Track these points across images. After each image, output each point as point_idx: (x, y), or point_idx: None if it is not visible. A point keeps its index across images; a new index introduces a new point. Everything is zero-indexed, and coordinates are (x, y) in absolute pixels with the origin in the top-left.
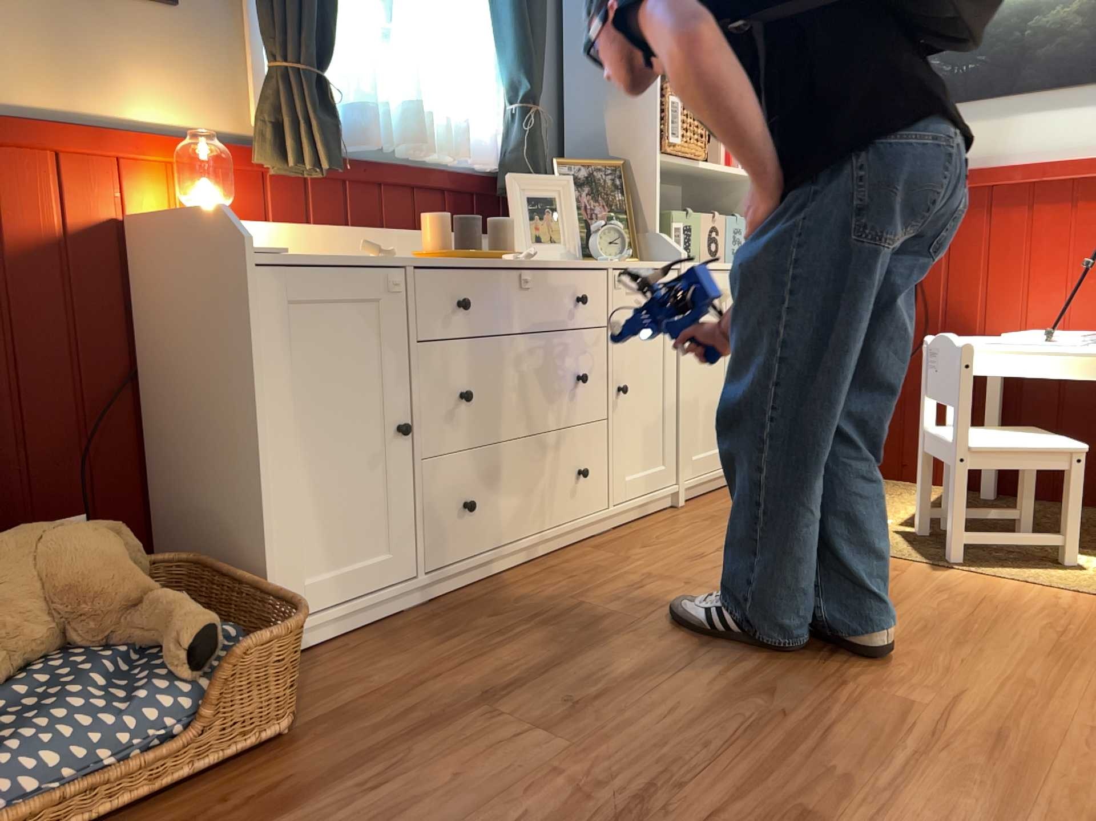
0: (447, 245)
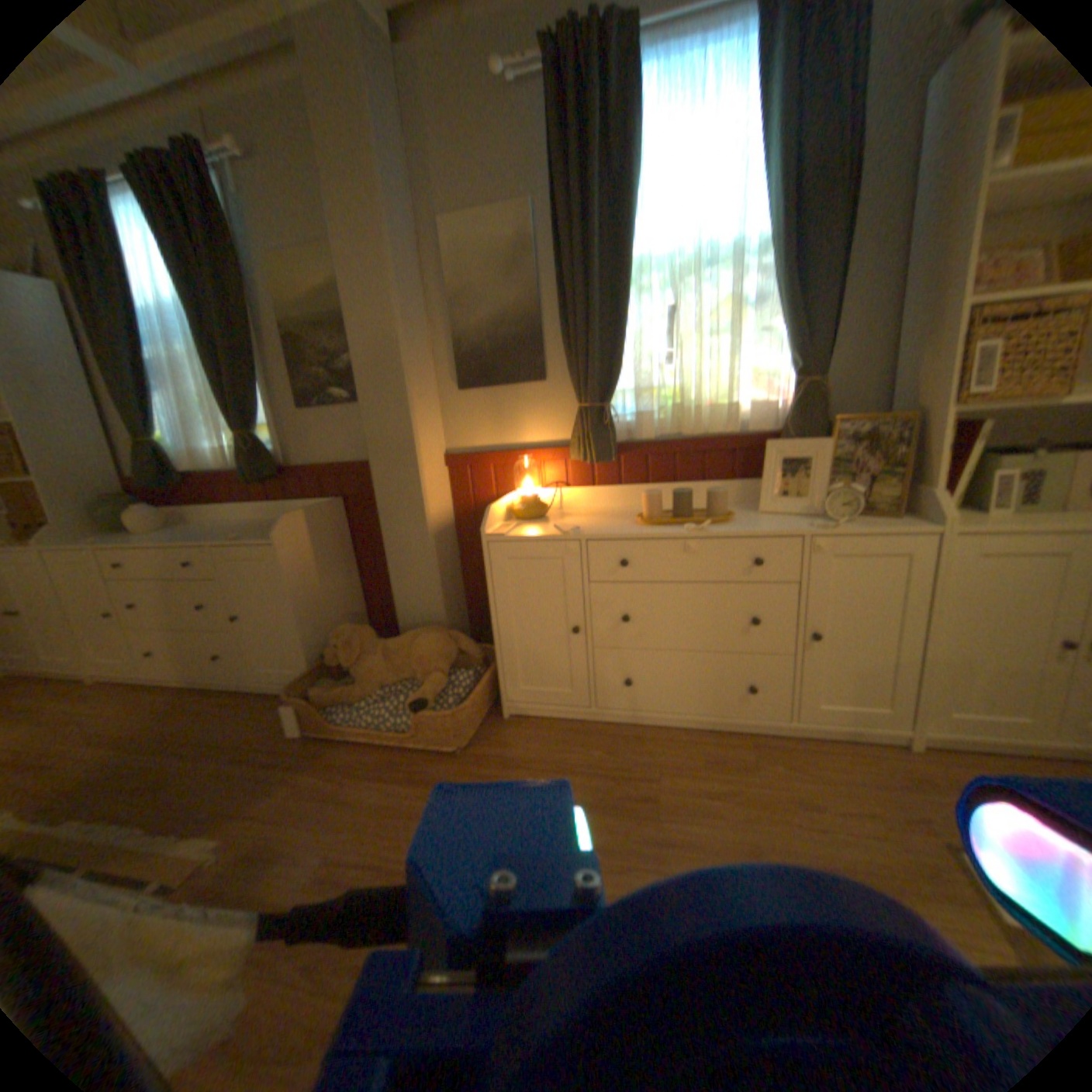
0: (655, 513)
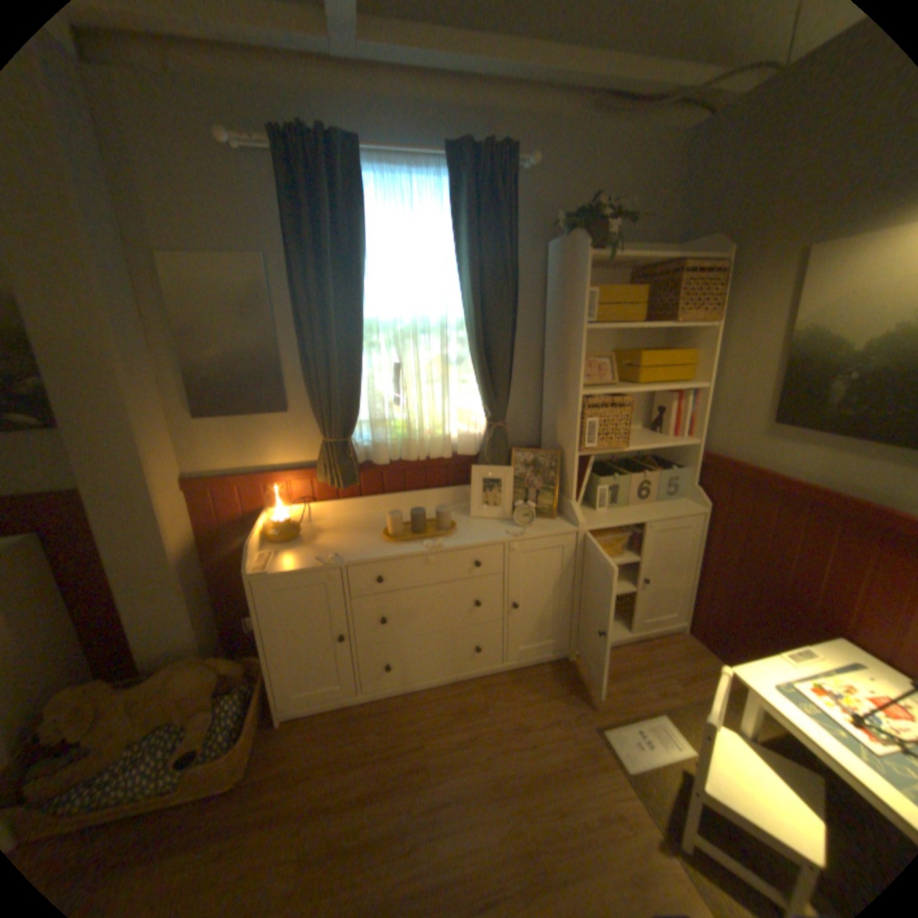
0: (398, 531)
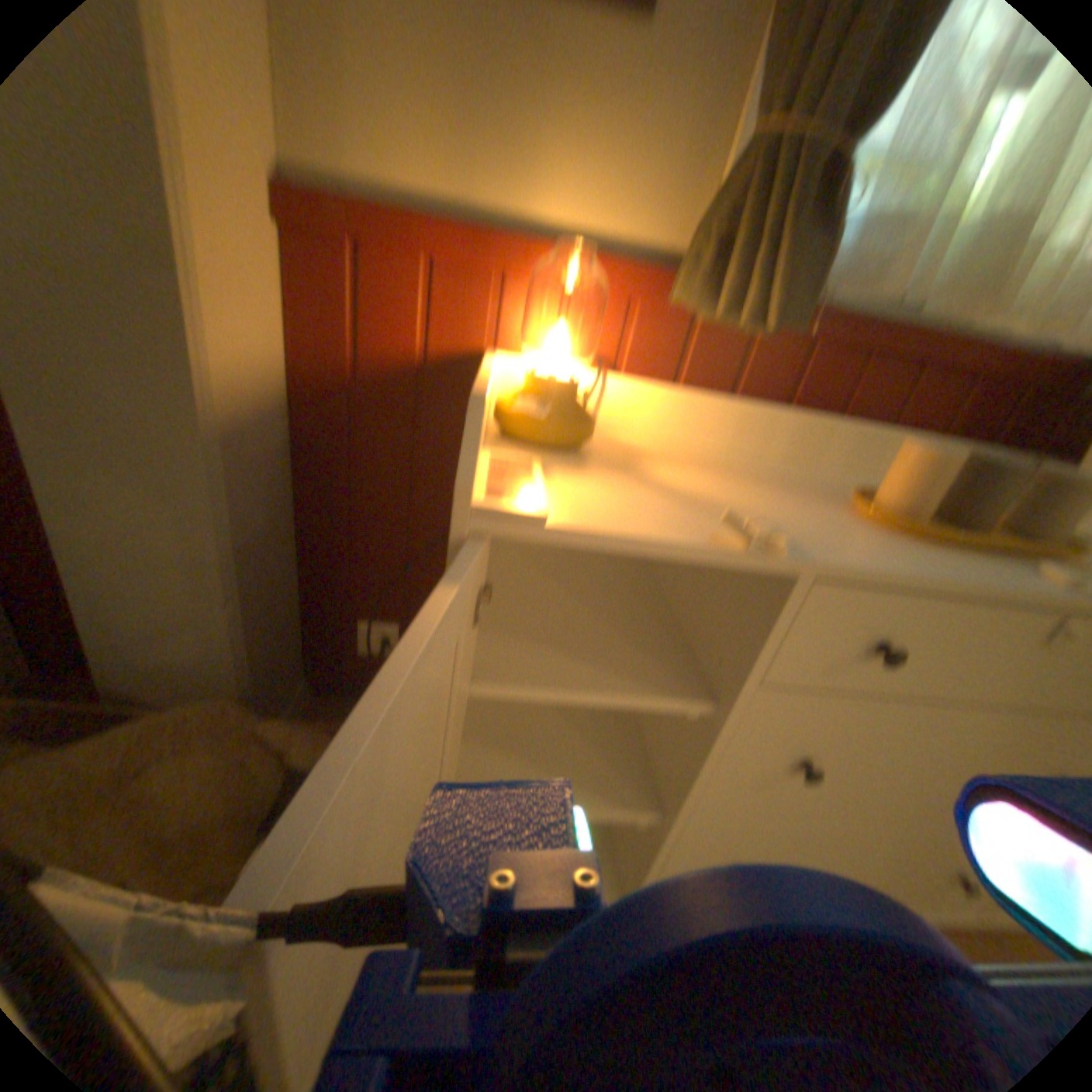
0: (927, 506)
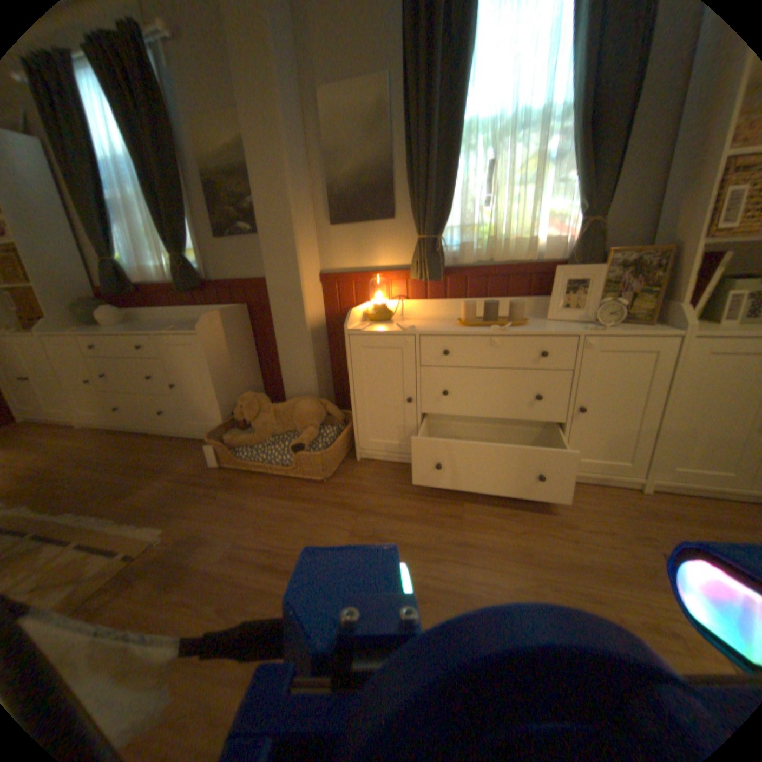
0: (470, 318)
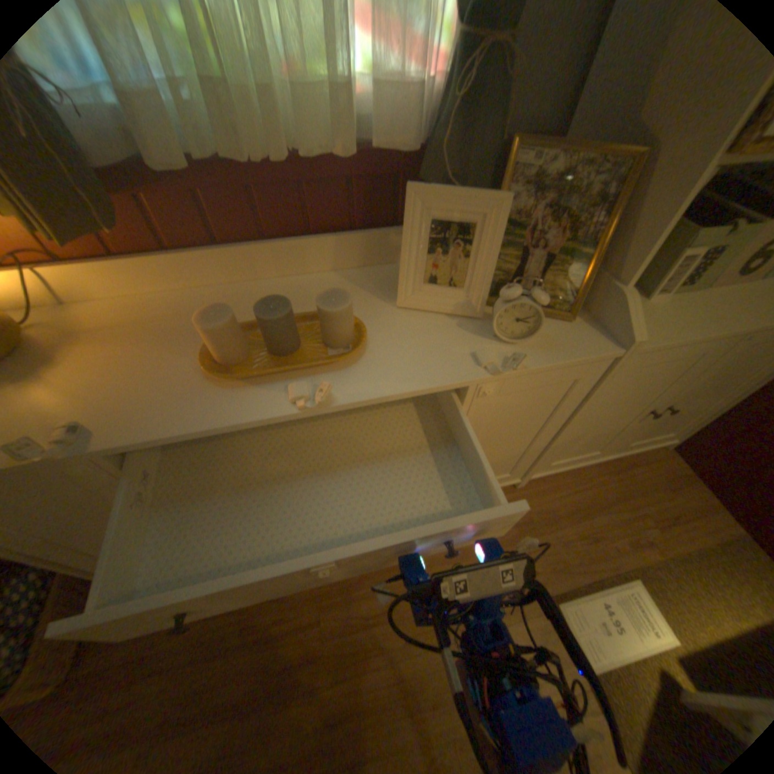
0: (234, 352)
